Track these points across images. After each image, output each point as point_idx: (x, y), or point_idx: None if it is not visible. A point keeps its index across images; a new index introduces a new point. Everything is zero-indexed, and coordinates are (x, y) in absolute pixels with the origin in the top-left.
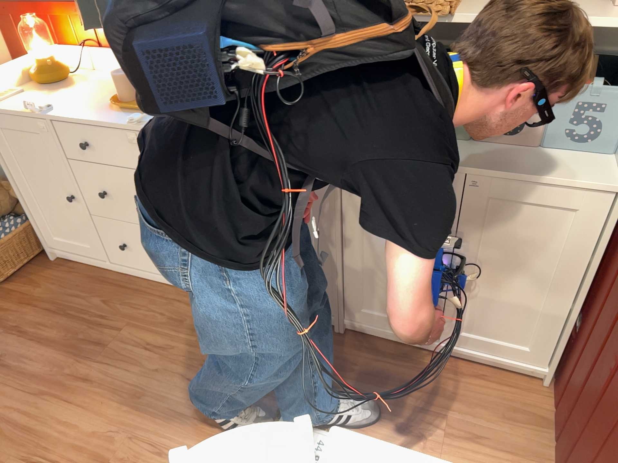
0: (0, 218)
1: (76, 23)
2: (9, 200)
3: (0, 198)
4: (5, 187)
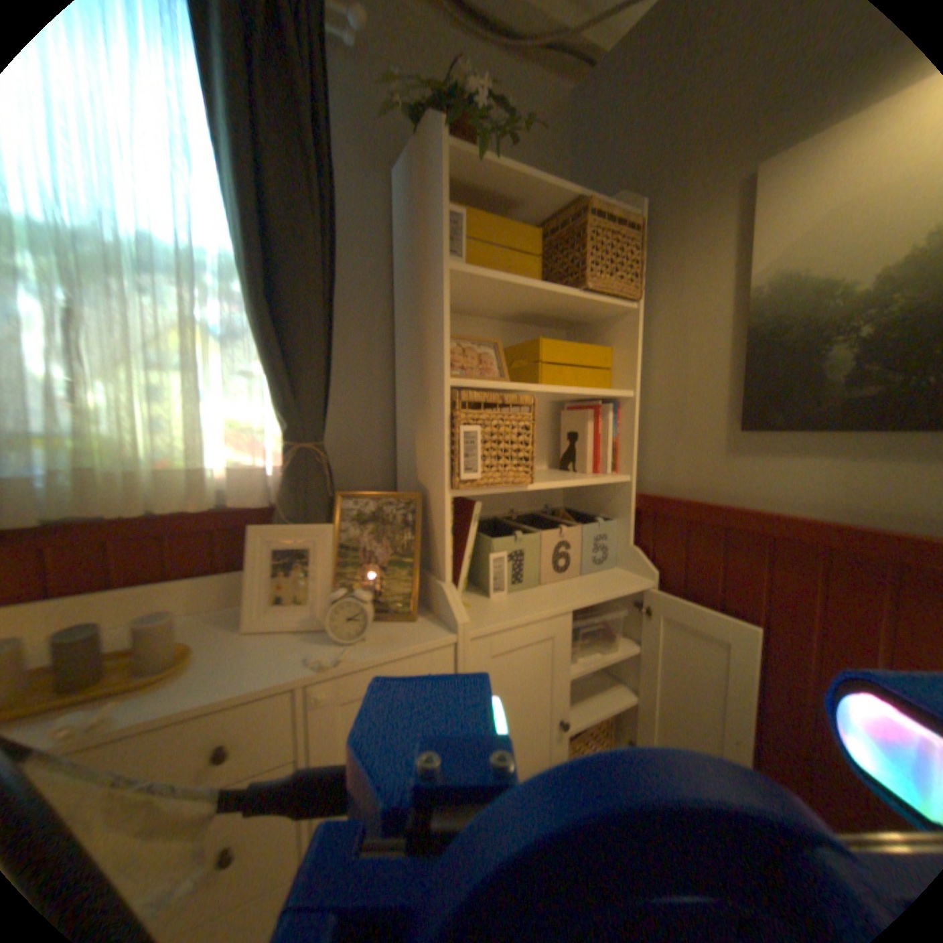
0: None
1: None
2: None
3: None
4: None
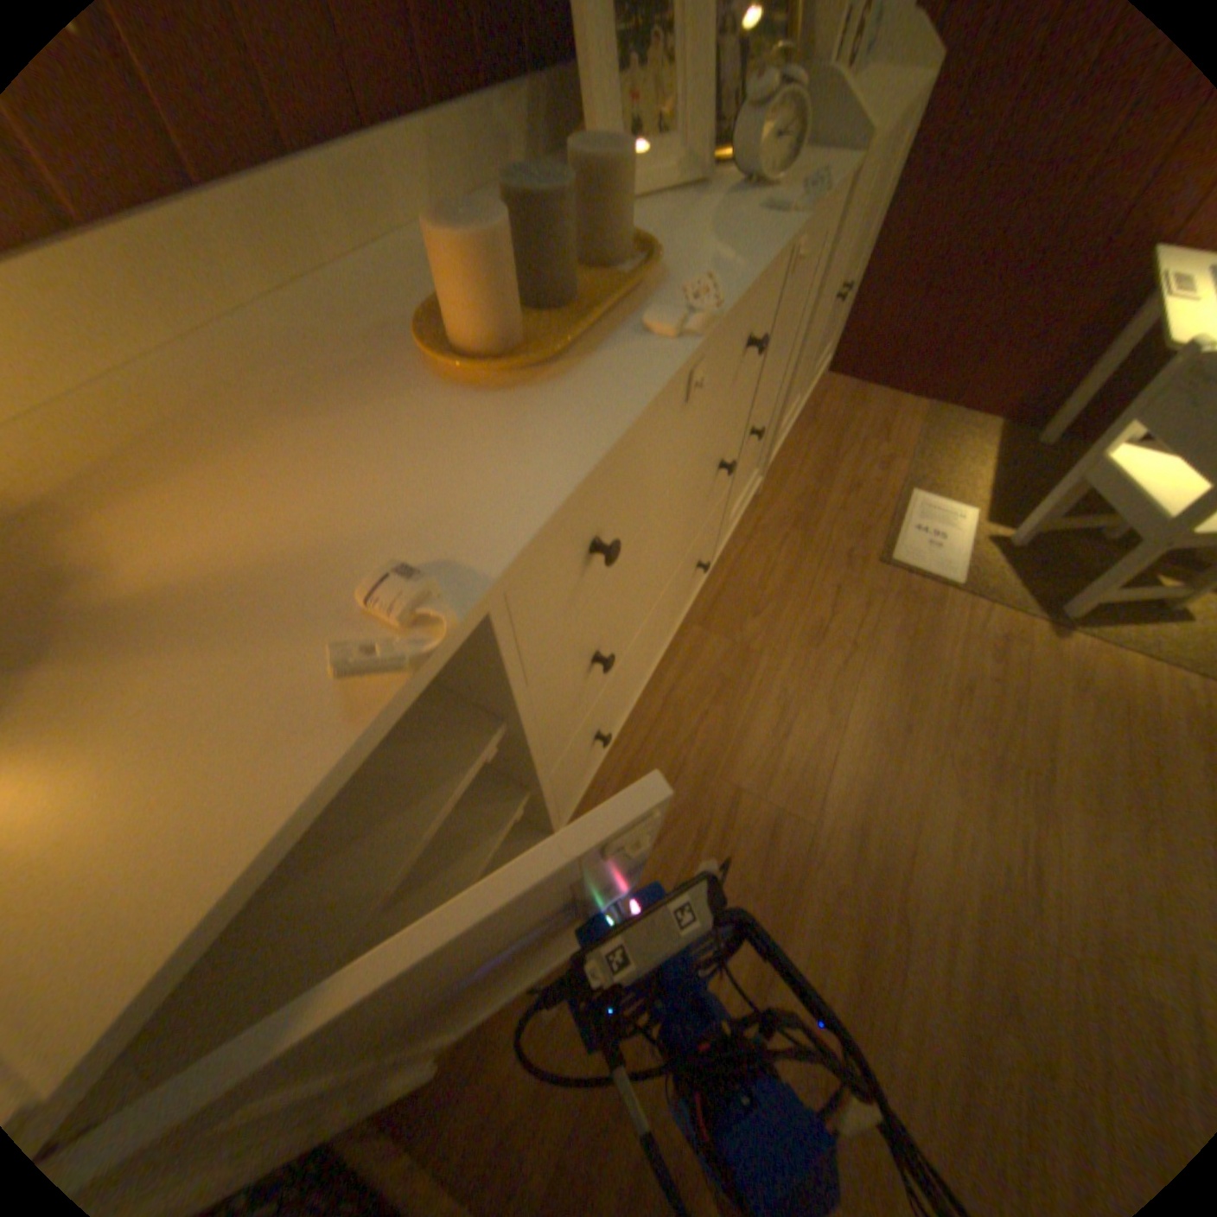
0: None
1: None
2: None
3: None
4: None
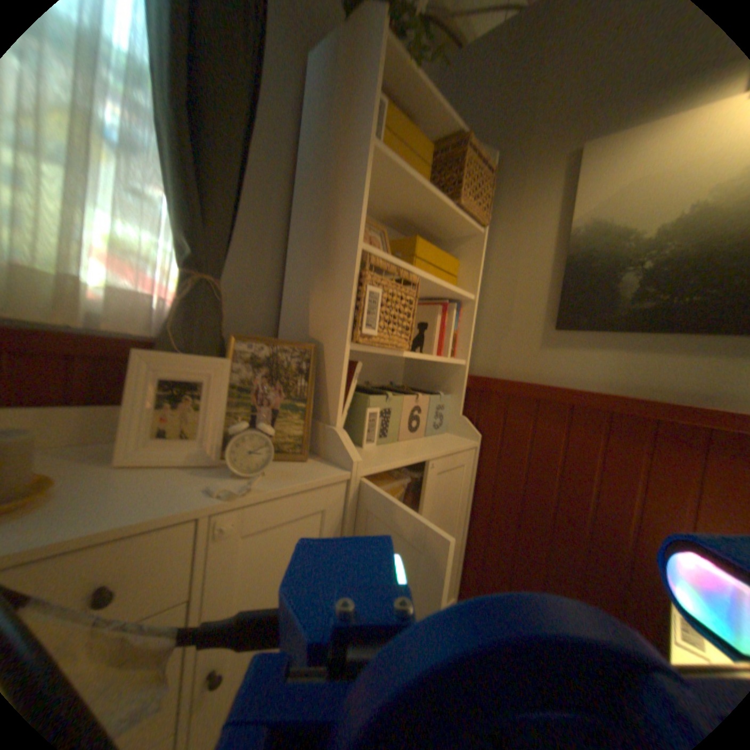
0: None
1: None
2: None
3: None
4: None
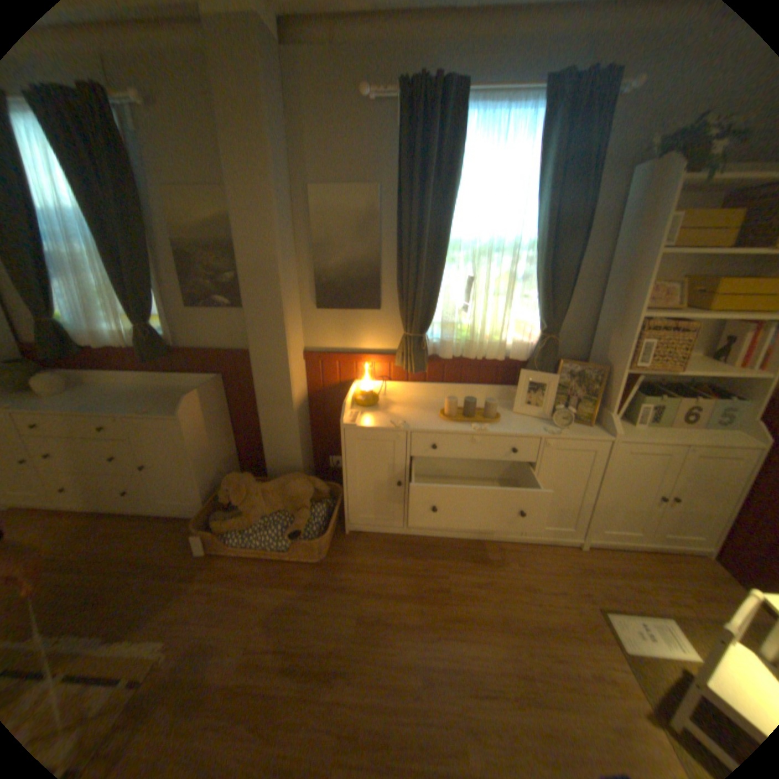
0: (308, 507)
1: (379, 364)
2: (310, 491)
3: (305, 491)
4: (305, 482)
